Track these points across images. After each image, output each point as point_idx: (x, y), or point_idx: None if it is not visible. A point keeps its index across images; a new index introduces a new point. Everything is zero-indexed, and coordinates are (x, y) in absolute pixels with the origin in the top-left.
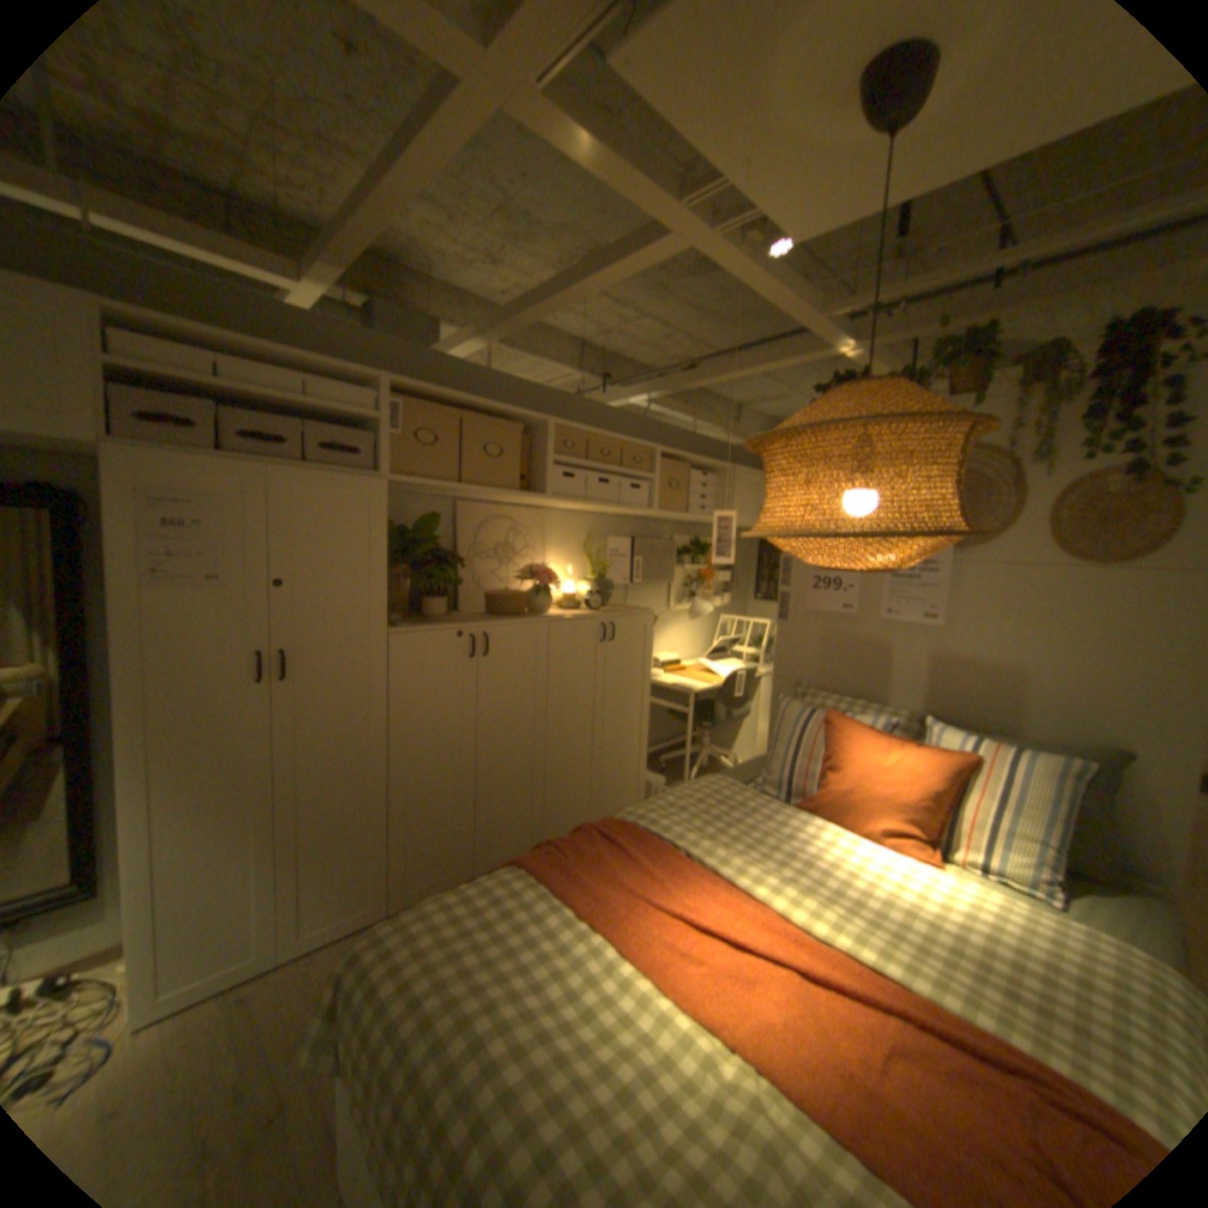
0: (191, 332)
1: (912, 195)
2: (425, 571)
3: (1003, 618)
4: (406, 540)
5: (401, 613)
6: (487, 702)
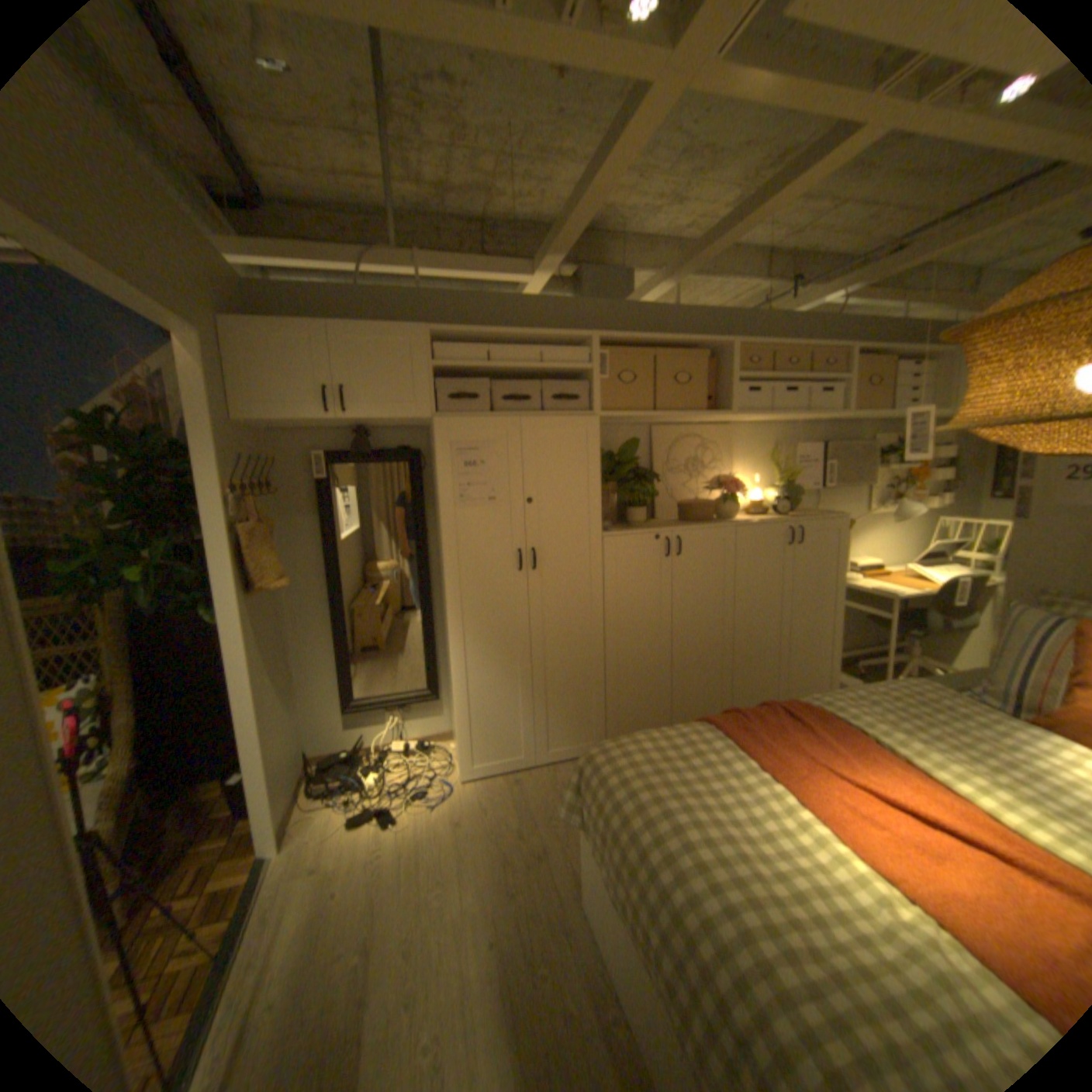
0: (474, 334)
1: None
2: (628, 488)
3: None
4: (613, 464)
5: (611, 522)
6: (680, 595)
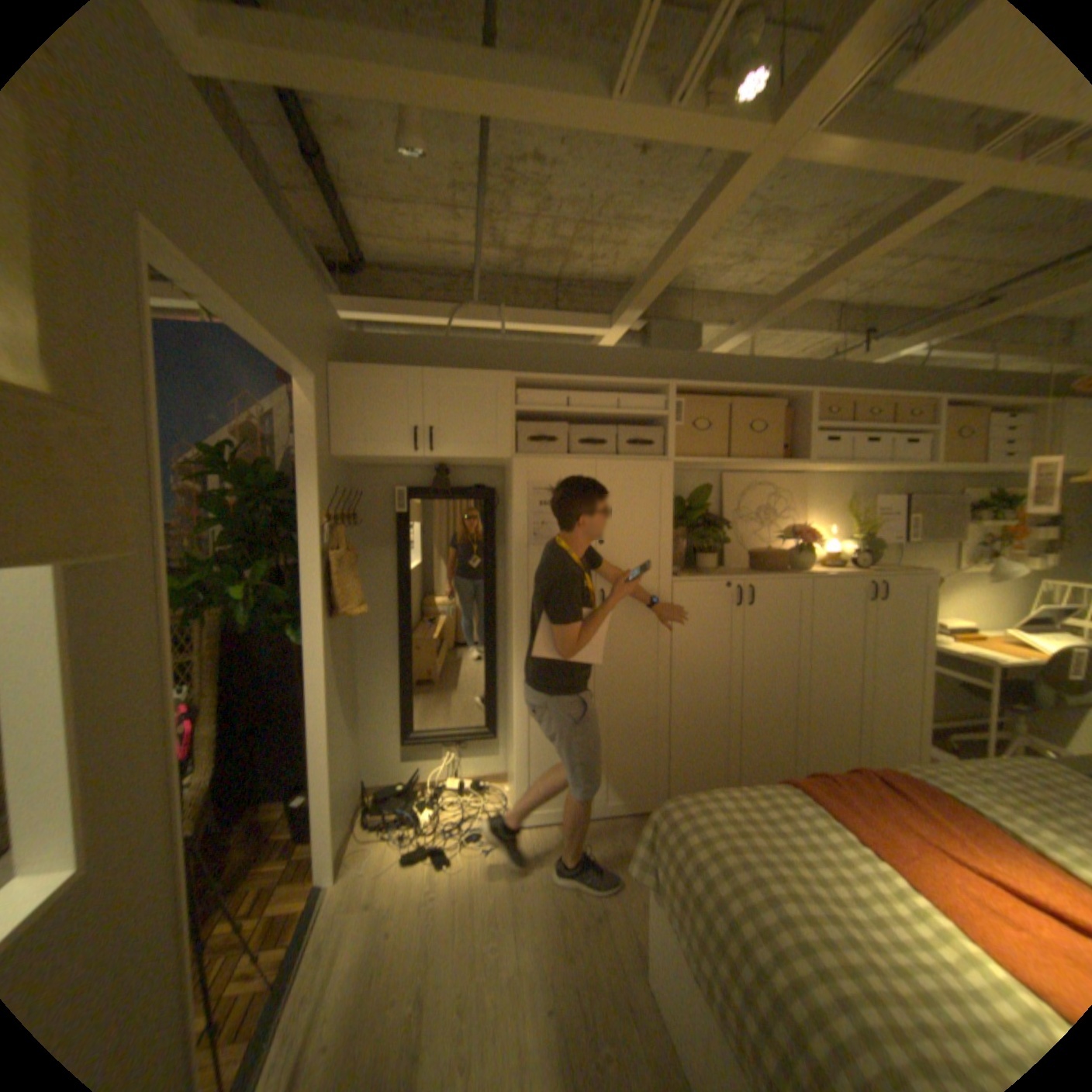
0: (556, 382)
1: None
2: (698, 534)
3: None
4: (683, 509)
5: (680, 568)
6: (753, 647)
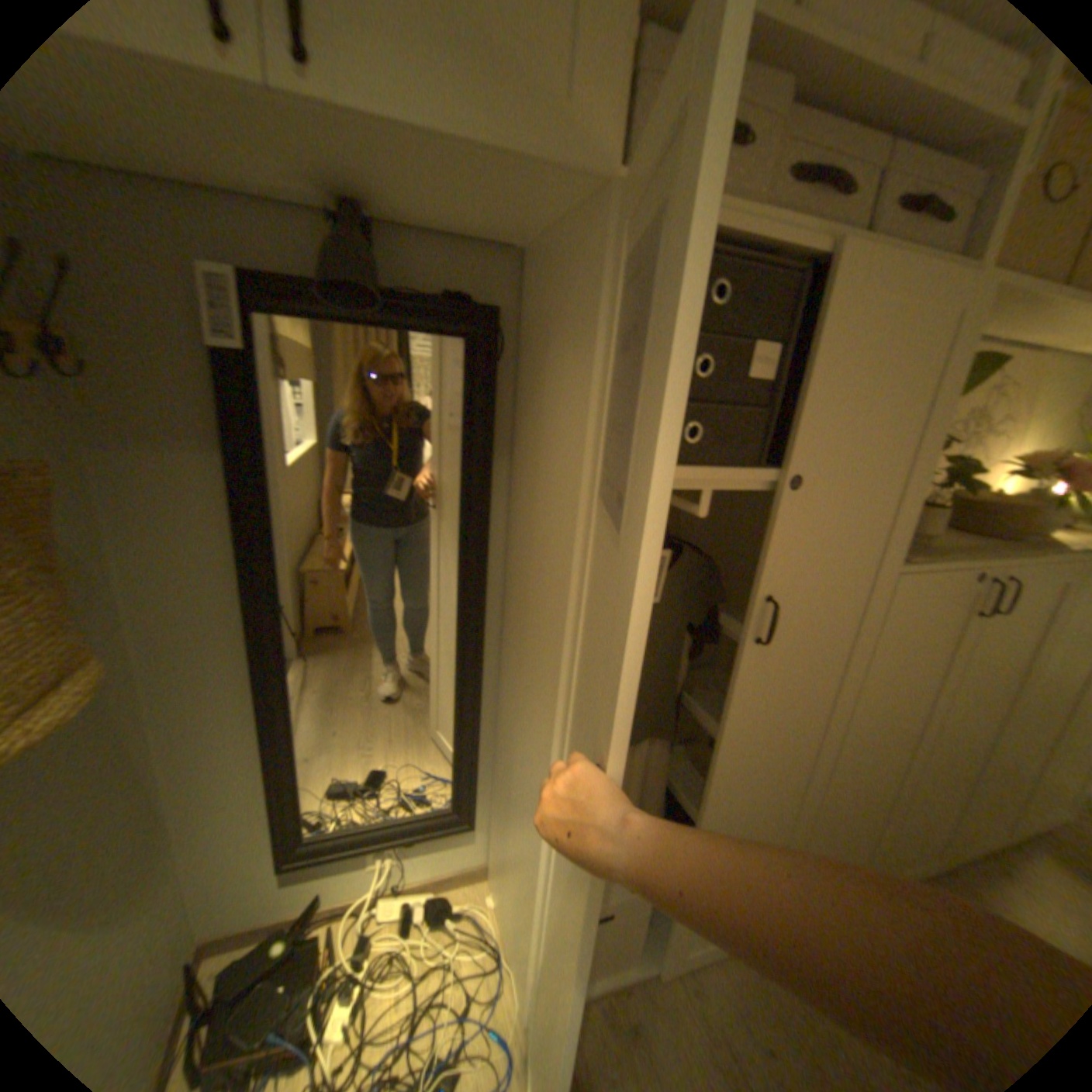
0: None
1: None
2: None
3: None
4: None
5: None
6: (973, 685)
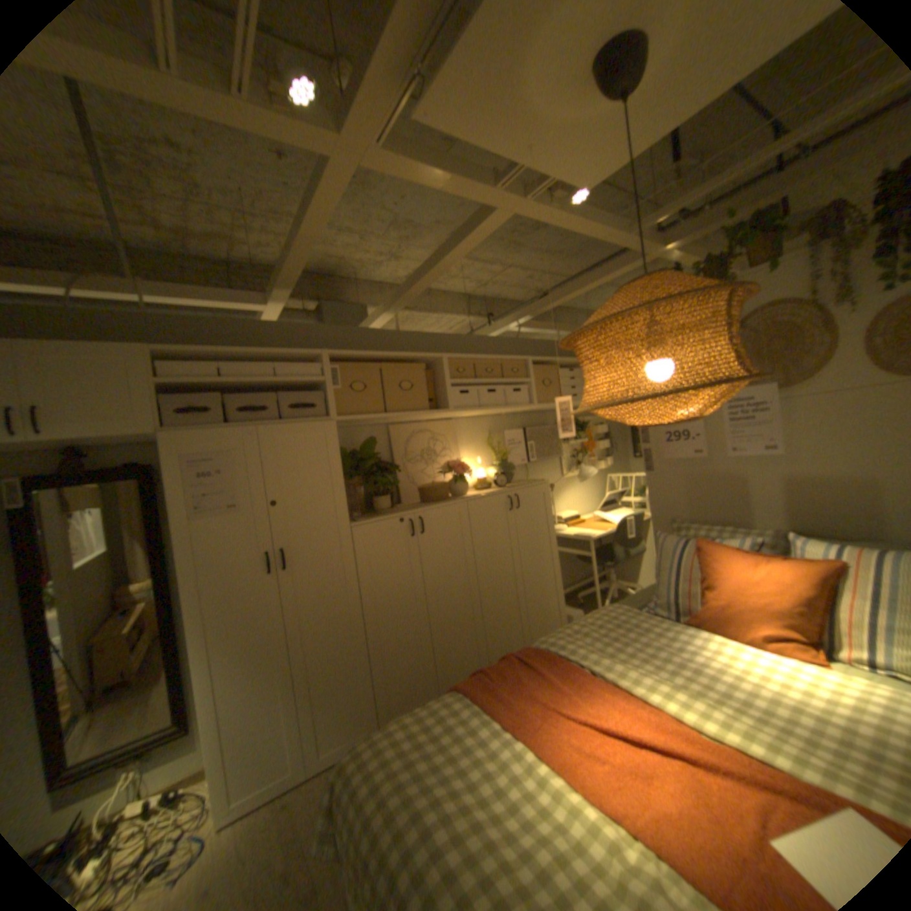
0: (202, 352)
1: (664, 133)
2: (372, 479)
3: (842, 438)
4: (357, 459)
5: (360, 511)
6: (429, 567)
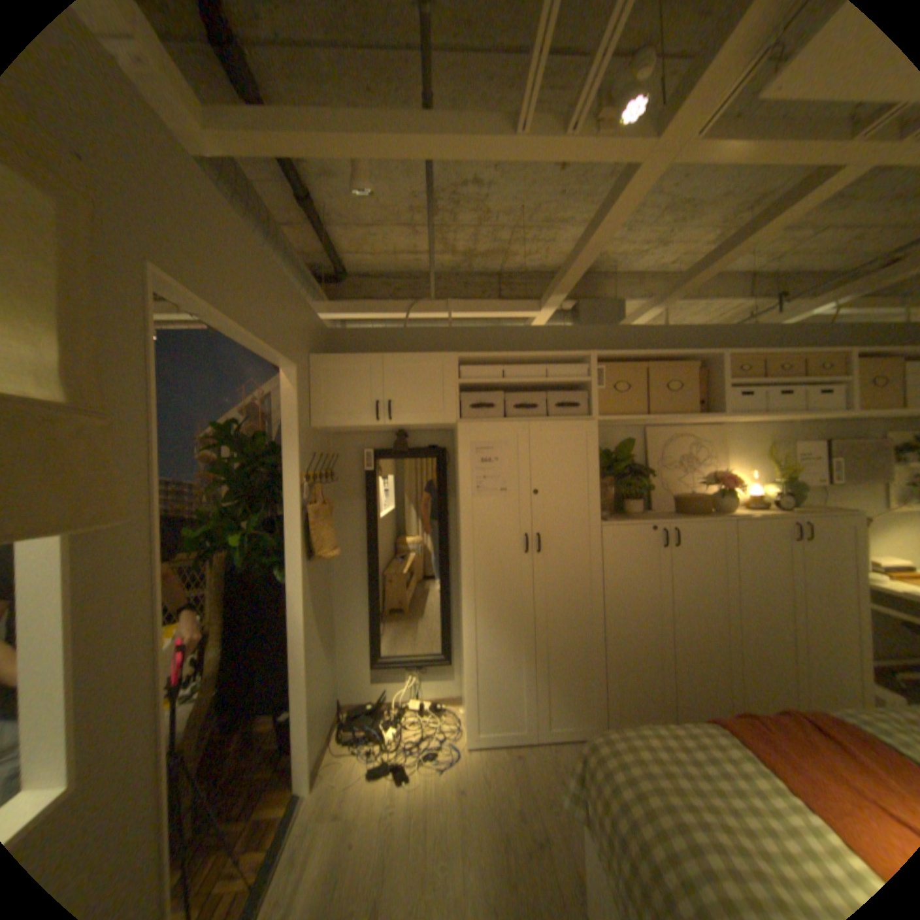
0: (492, 358)
1: None
2: (625, 482)
3: None
4: (610, 460)
5: (609, 513)
6: (681, 586)
